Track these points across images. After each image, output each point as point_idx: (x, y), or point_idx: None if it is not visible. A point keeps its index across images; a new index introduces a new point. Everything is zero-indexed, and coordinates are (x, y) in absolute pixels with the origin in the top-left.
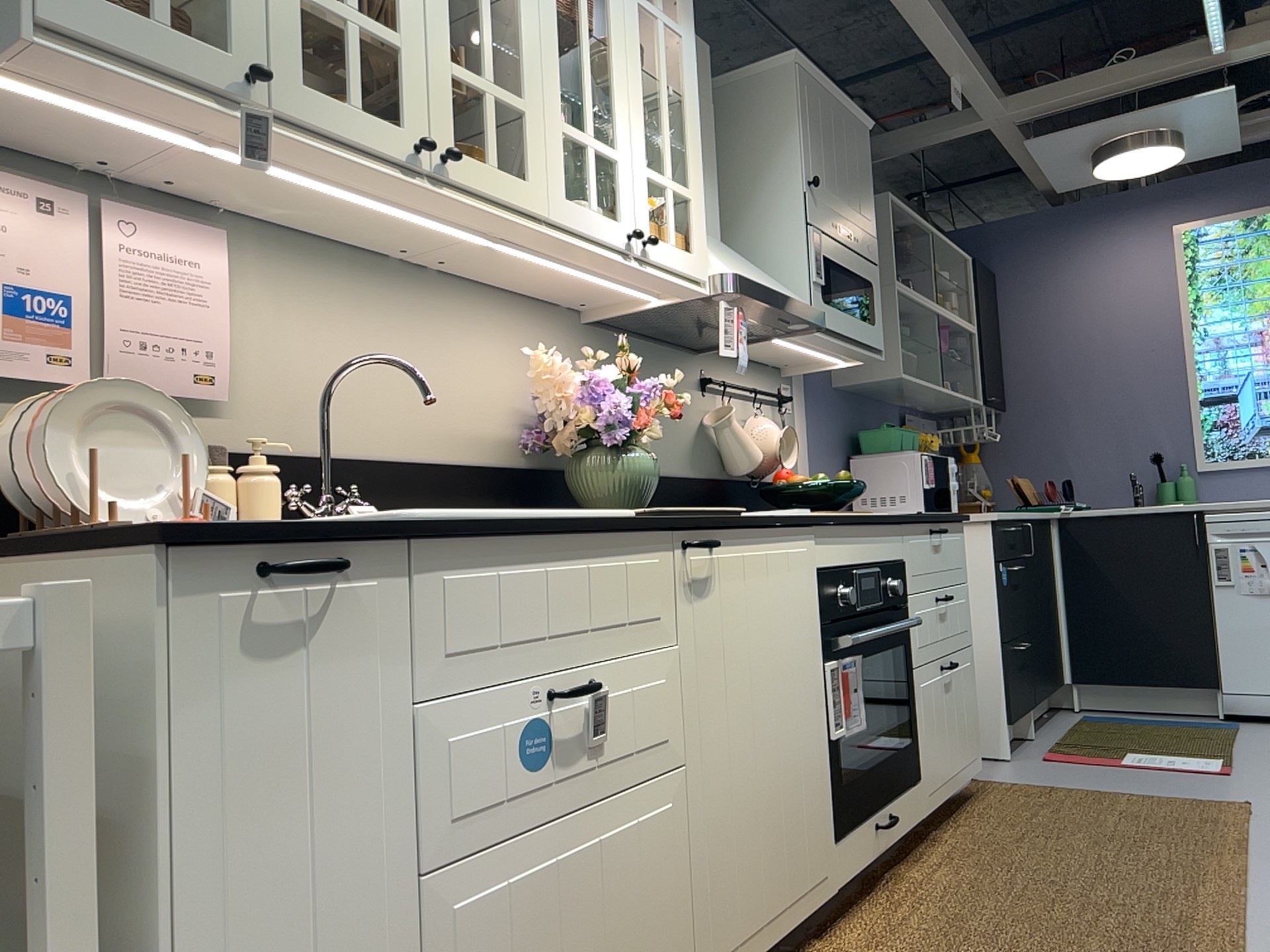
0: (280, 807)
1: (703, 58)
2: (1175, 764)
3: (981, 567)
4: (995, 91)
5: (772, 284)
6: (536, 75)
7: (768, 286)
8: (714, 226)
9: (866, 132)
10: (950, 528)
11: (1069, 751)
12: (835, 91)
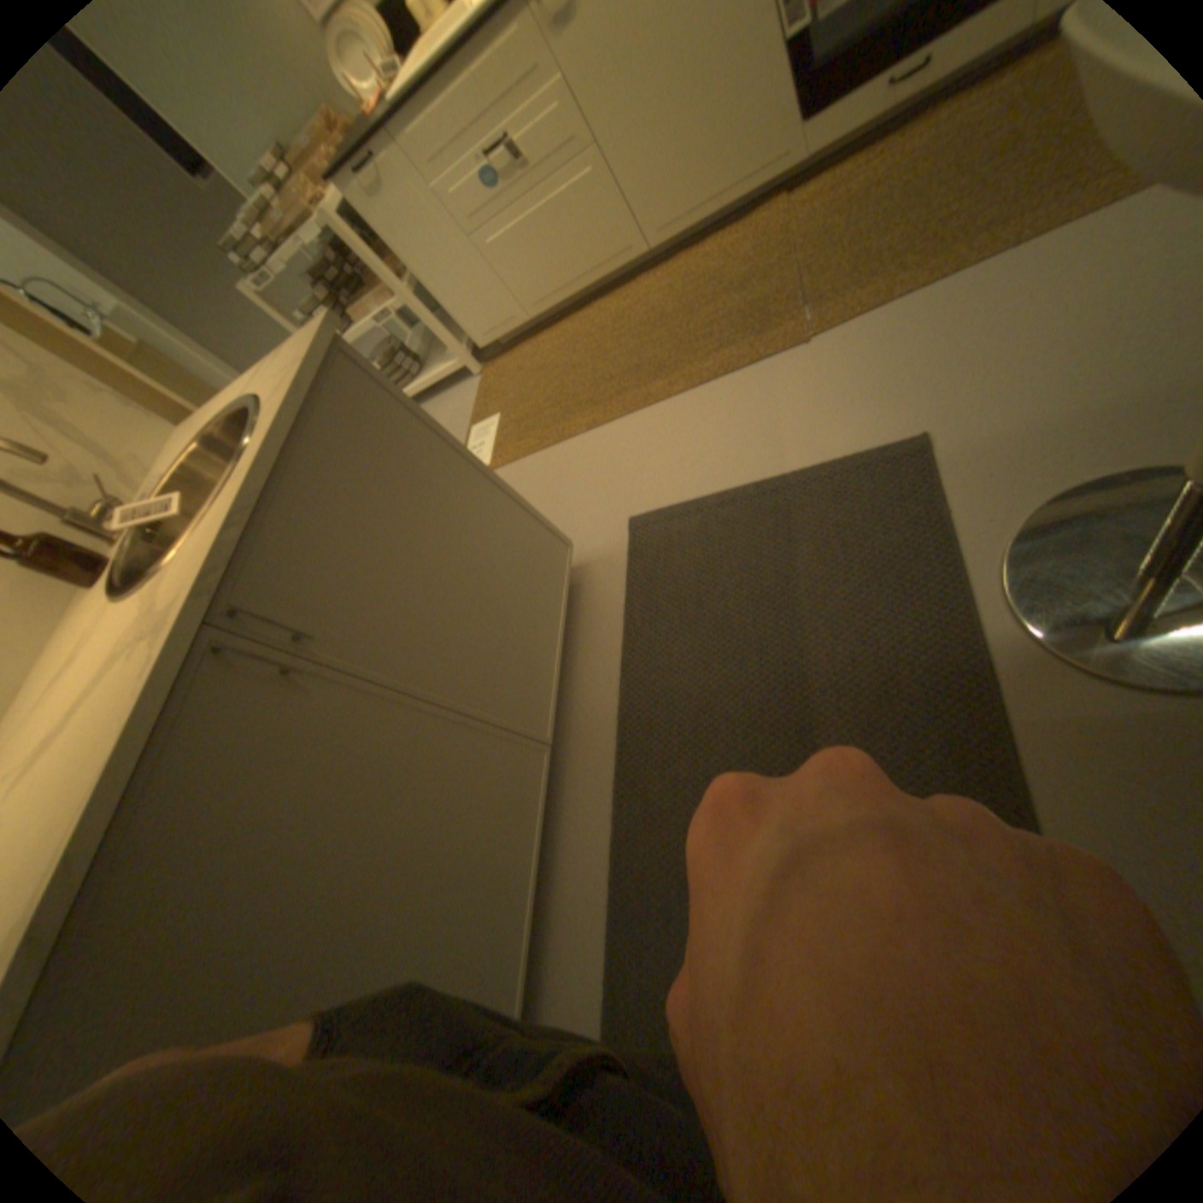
0: (412, 230)
1: None
2: None
3: None
4: None
5: None
6: None
7: None
8: None
9: None
10: None
11: None
12: None
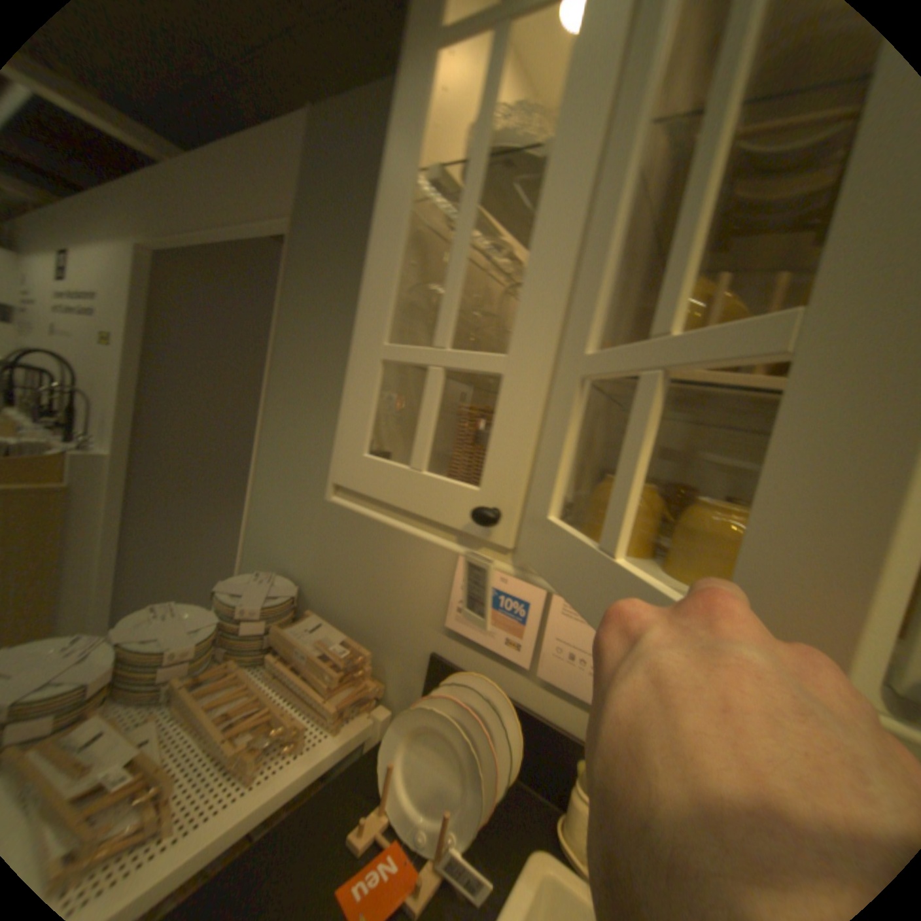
0: None
1: None
2: None
3: None
4: None
5: None
6: None
7: None
8: None
9: None
10: None
11: None
12: None
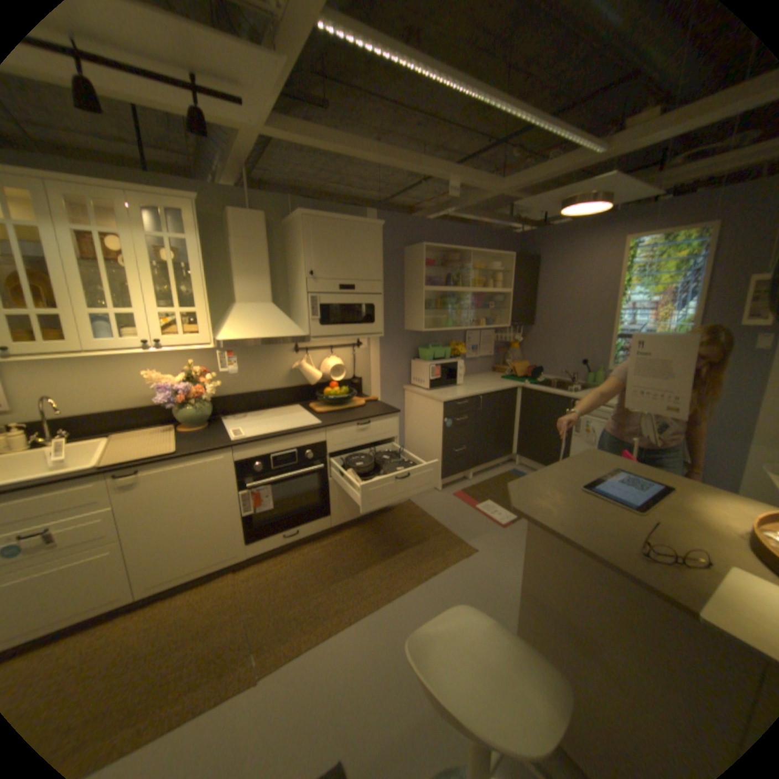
0: None
1: (256, 219)
2: (493, 515)
3: (438, 418)
4: (488, 179)
5: (267, 331)
6: (66, 296)
7: (257, 335)
8: (263, 298)
9: (376, 228)
10: (378, 419)
11: (468, 493)
12: (341, 217)
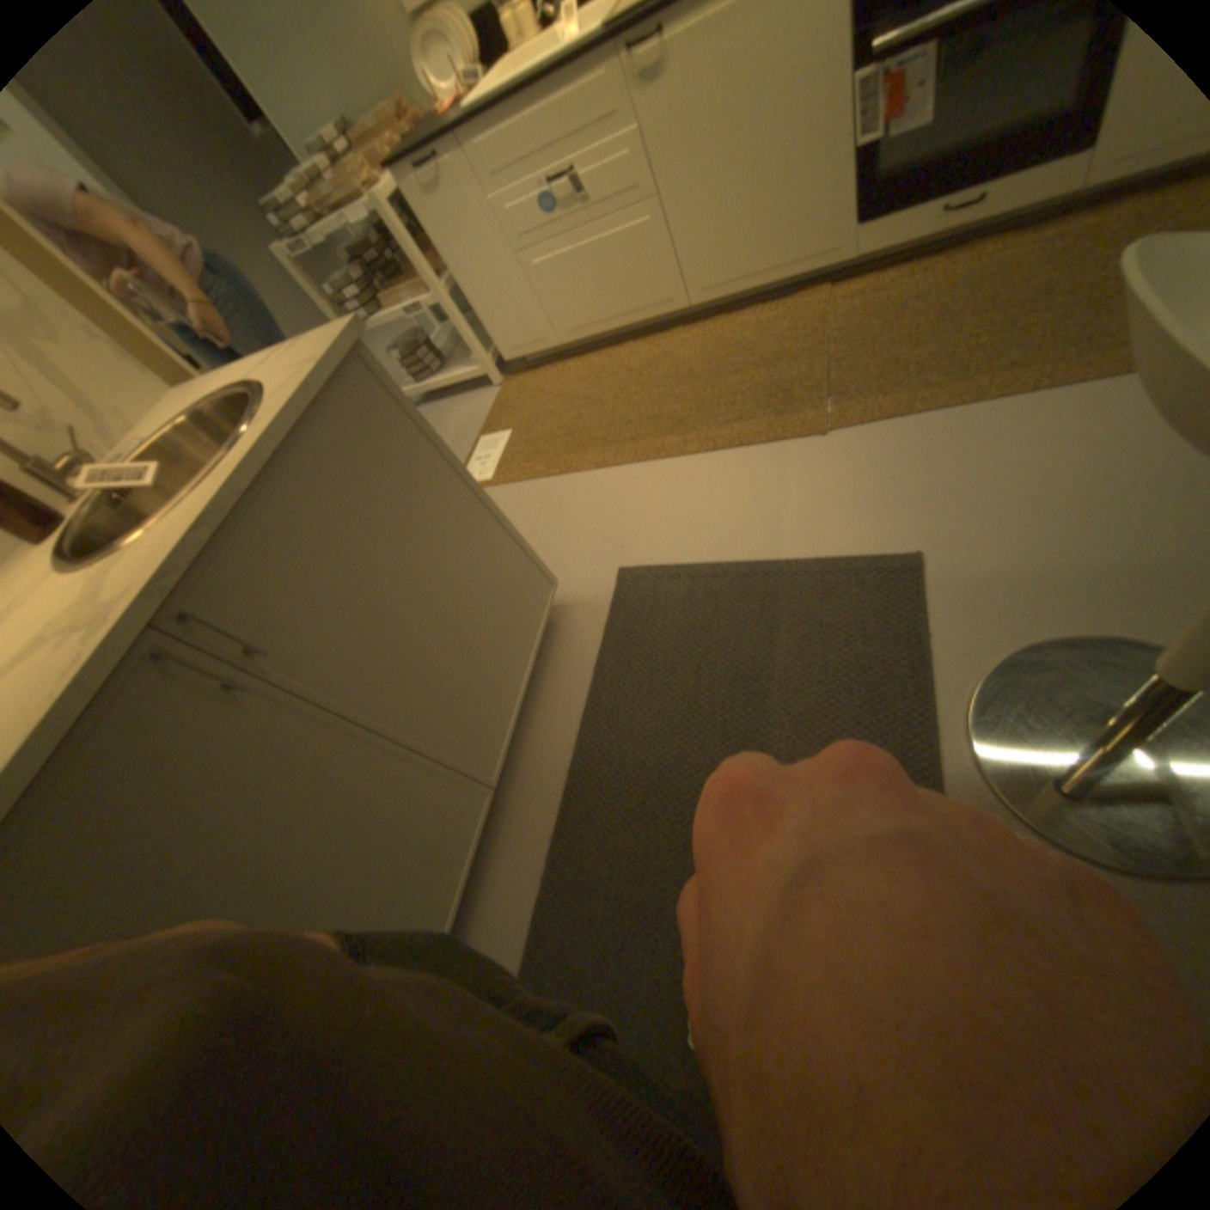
0: (460, 233)
1: None
2: None
3: None
4: None
5: None
6: None
7: None
8: None
9: None
10: None
11: None
12: None
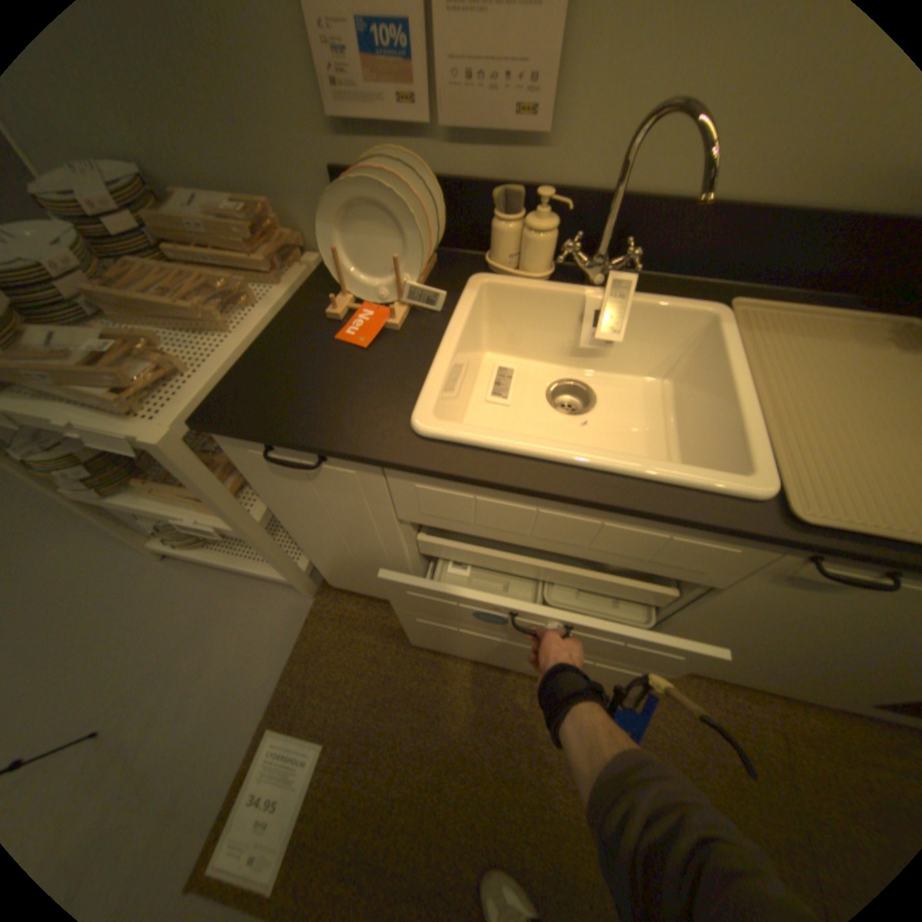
0: (323, 520)
1: None
2: None
3: None
4: None
5: None
6: None
7: None
8: None
9: None
10: None
11: None
12: None
